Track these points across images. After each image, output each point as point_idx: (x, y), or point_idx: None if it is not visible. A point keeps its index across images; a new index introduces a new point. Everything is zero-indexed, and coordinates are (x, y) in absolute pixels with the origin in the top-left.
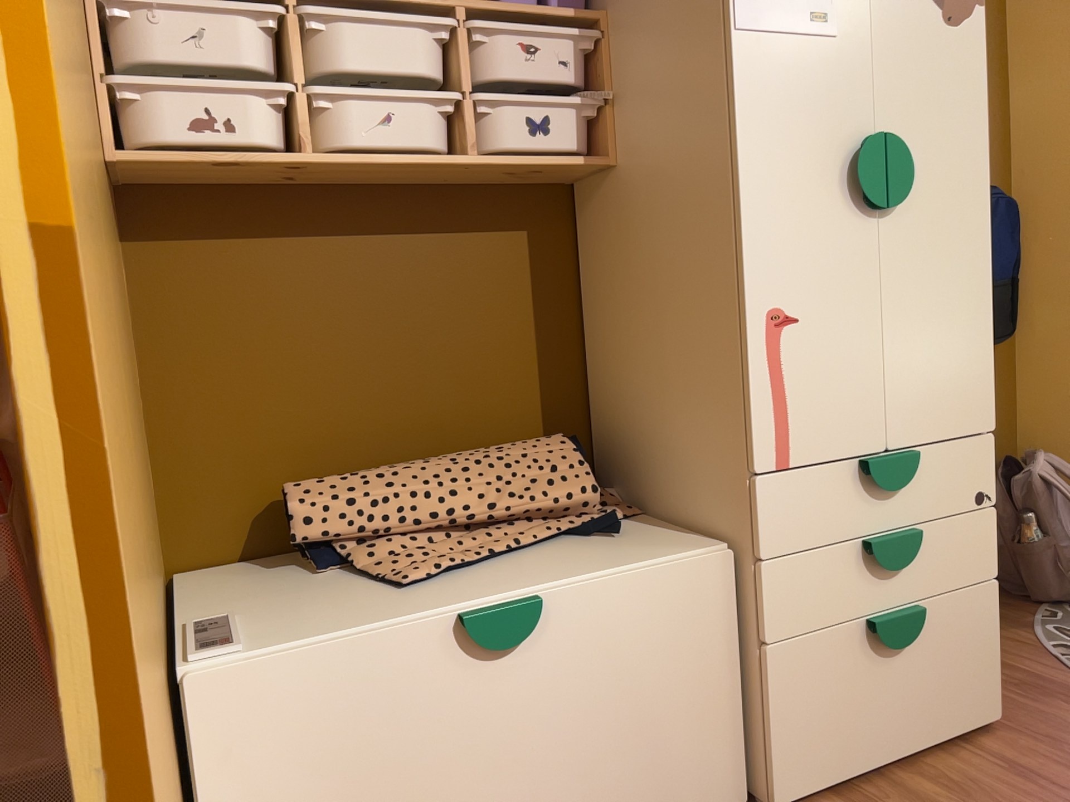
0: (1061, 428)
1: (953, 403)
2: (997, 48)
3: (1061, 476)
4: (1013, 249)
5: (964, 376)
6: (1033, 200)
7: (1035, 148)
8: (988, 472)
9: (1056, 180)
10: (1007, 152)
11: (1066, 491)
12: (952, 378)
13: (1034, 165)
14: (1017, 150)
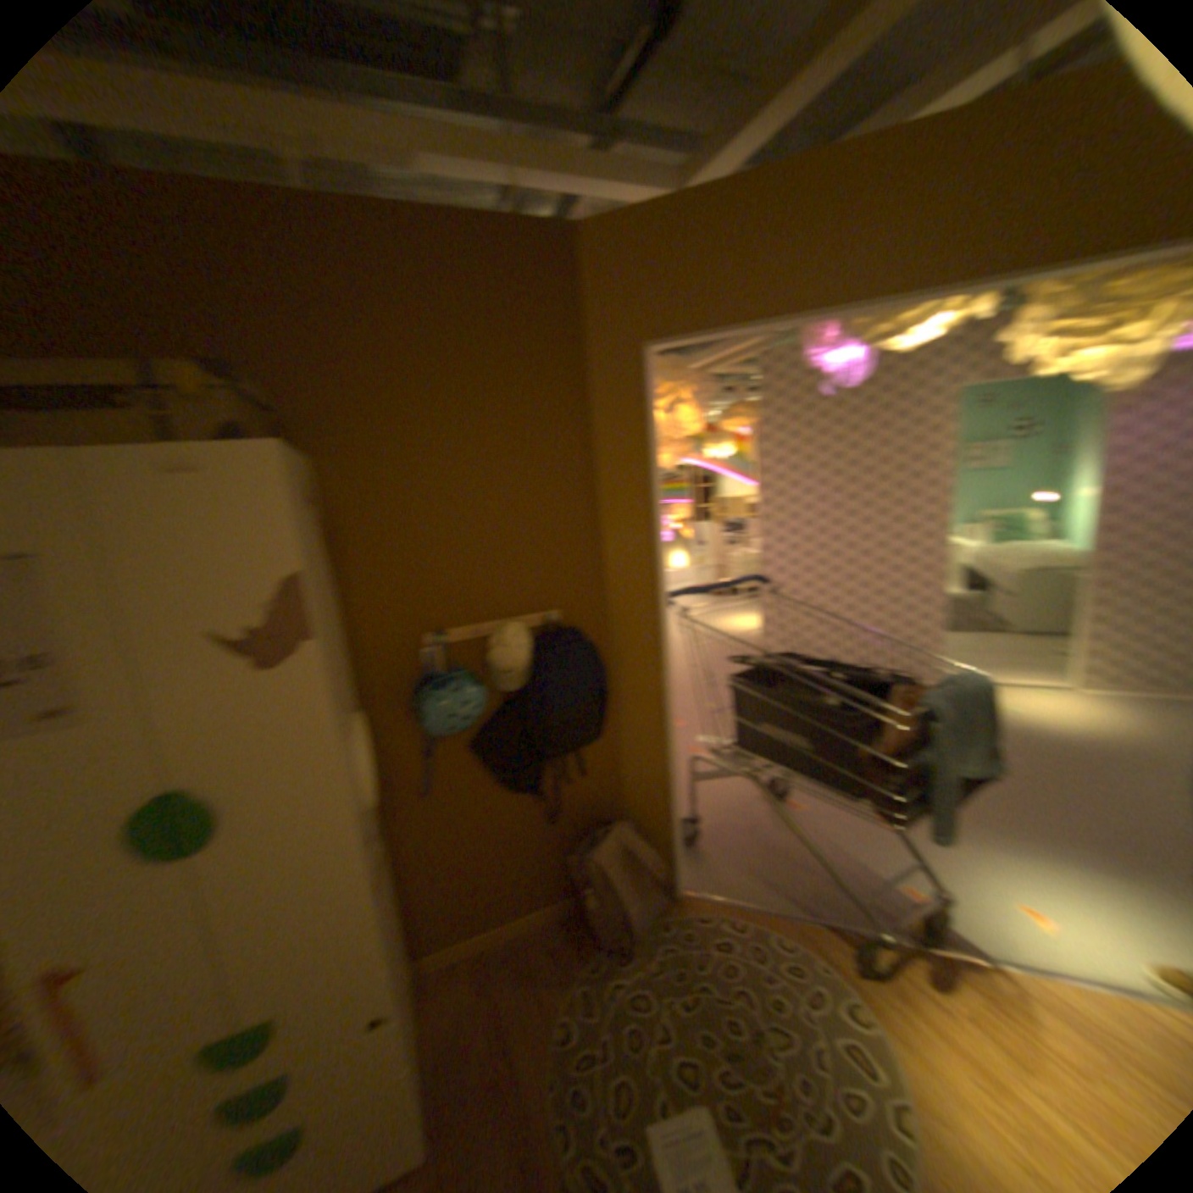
0: (648, 801)
1: (314, 976)
2: (584, 513)
3: (650, 833)
4: (590, 681)
5: (326, 950)
6: (621, 631)
7: (619, 592)
8: (374, 1008)
9: (635, 619)
10: (600, 593)
11: (653, 844)
12: (309, 957)
13: (619, 606)
14: (607, 593)
